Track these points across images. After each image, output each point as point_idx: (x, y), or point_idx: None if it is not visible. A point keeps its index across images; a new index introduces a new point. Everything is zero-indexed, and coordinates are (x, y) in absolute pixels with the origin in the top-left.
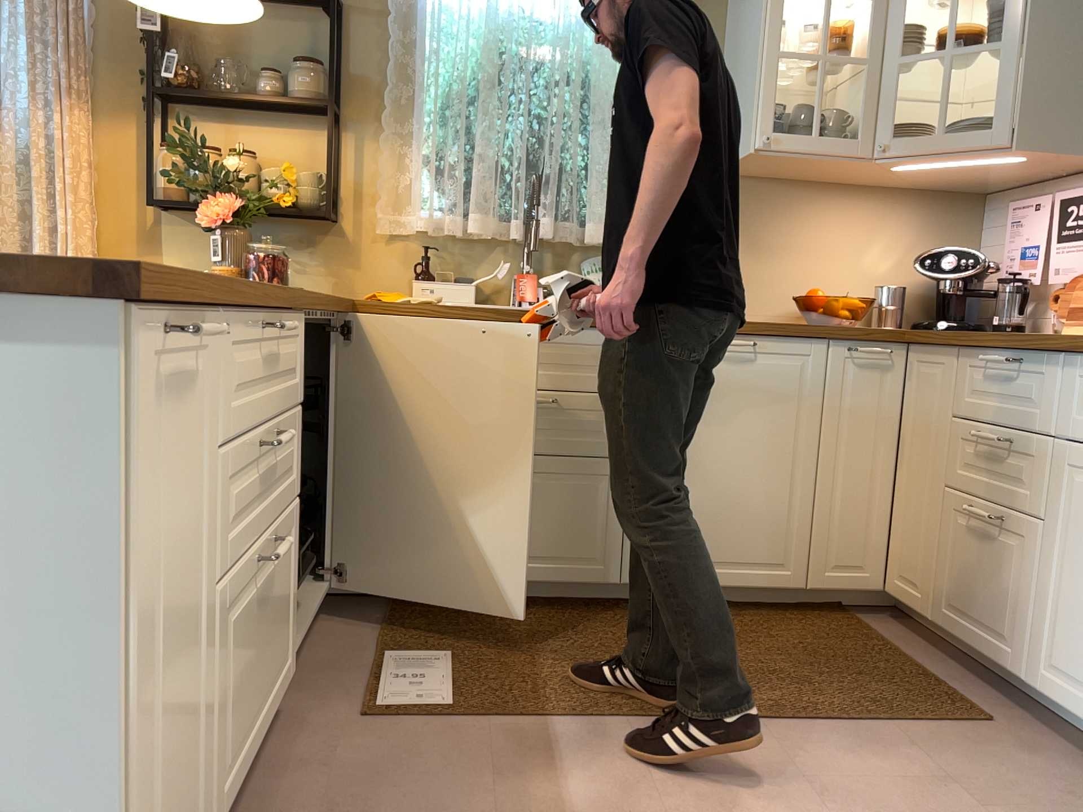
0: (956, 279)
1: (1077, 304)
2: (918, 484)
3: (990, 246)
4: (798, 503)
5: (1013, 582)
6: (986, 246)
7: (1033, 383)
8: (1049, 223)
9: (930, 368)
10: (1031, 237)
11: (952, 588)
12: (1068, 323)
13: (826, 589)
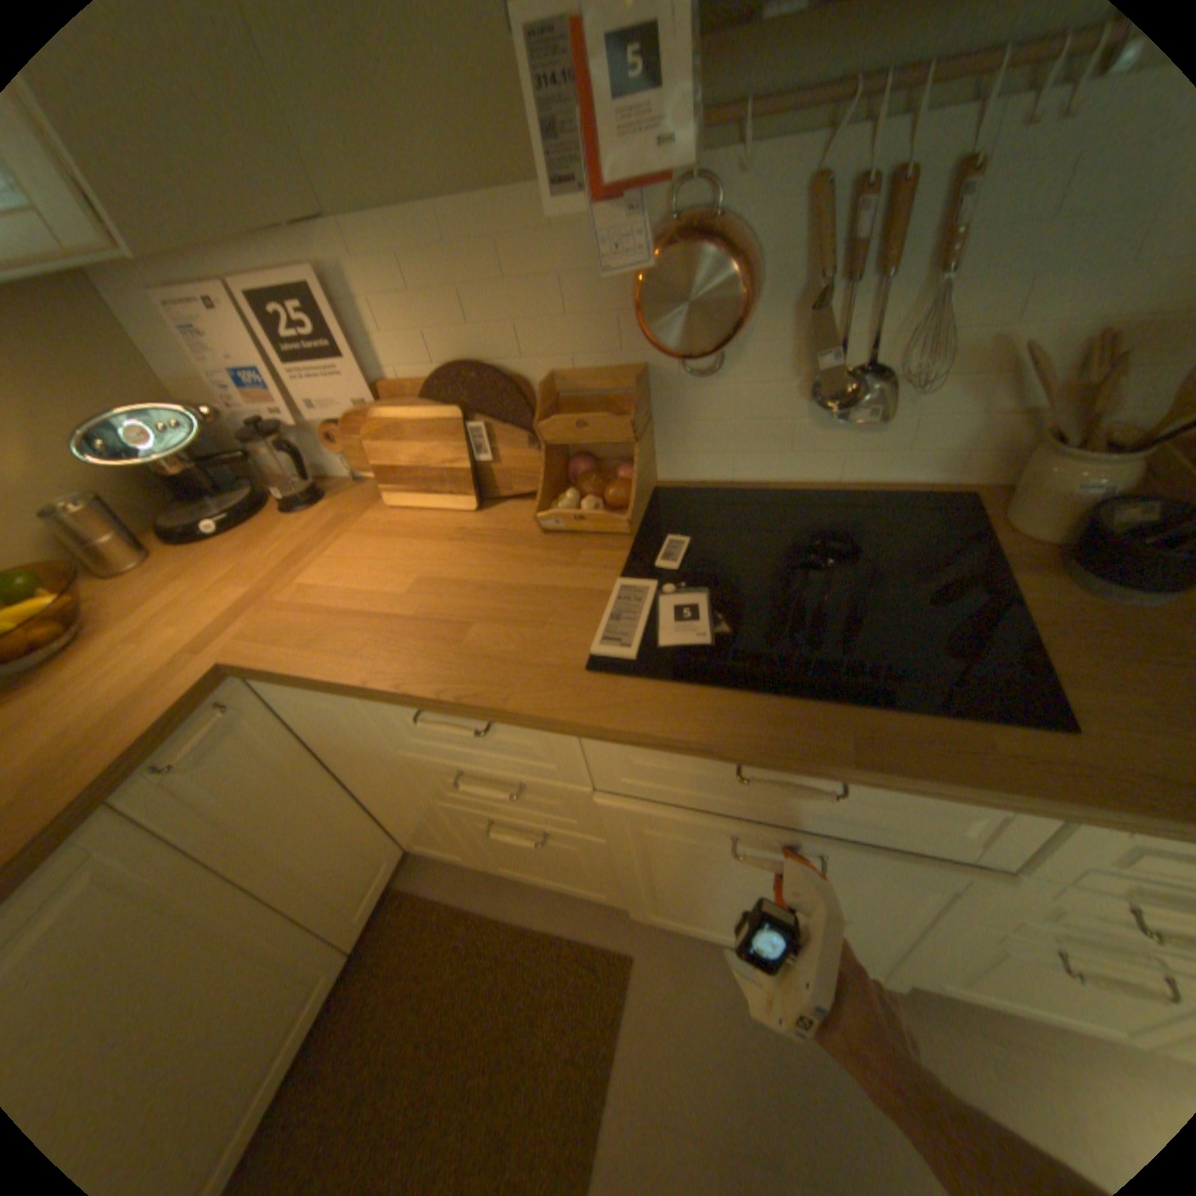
0: (169, 454)
1: (378, 460)
2: (385, 793)
3: (155, 352)
4: (270, 948)
5: (584, 866)
6: (148, 352)
7: (527, 741)
8: (245, 331)
9: (305, 698)
10: (229, 352)
11: (498, 858)
12: (381, 487)
13: (363, 927)
